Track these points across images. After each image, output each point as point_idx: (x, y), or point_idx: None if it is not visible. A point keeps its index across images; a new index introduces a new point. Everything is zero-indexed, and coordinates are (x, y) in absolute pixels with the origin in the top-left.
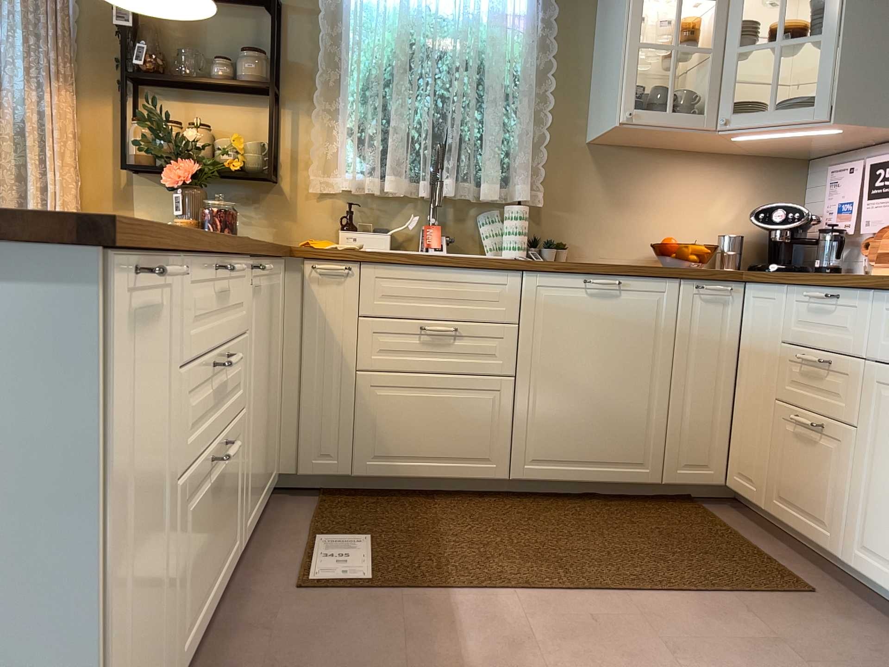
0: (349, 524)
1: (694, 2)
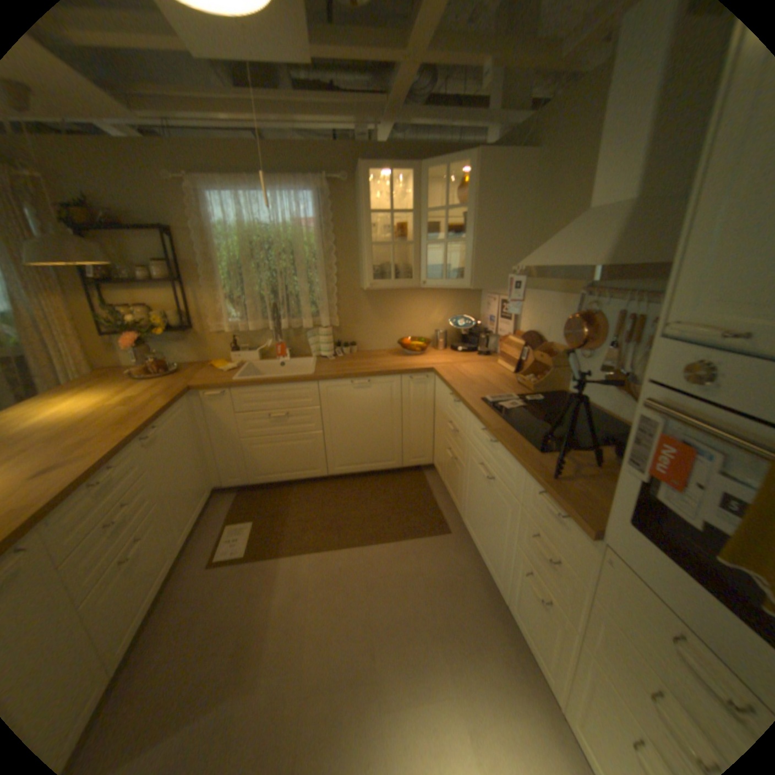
0: (246, 513)
1: (407, 206)
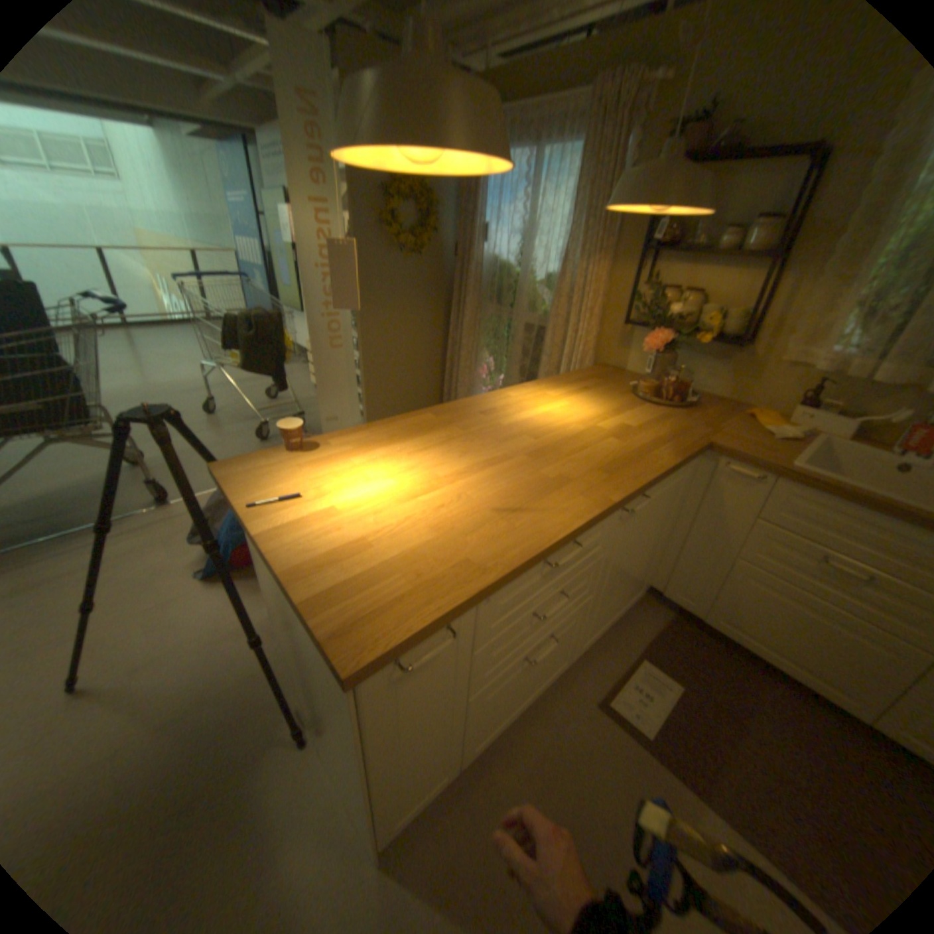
0: (681, 663)
1: None
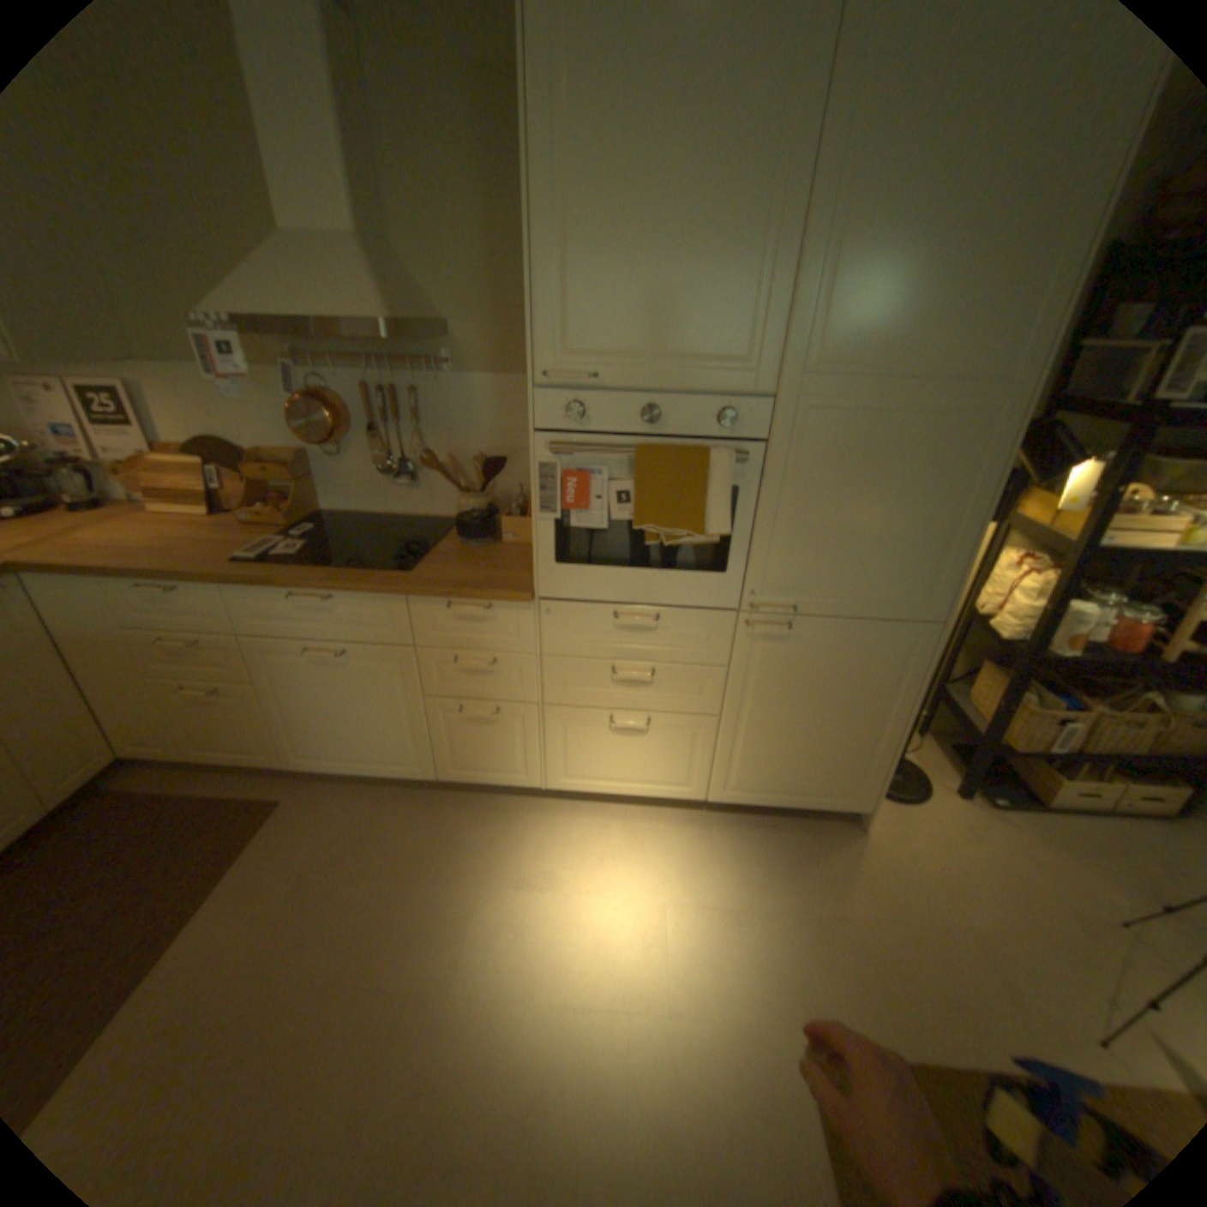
0: None
1: None
